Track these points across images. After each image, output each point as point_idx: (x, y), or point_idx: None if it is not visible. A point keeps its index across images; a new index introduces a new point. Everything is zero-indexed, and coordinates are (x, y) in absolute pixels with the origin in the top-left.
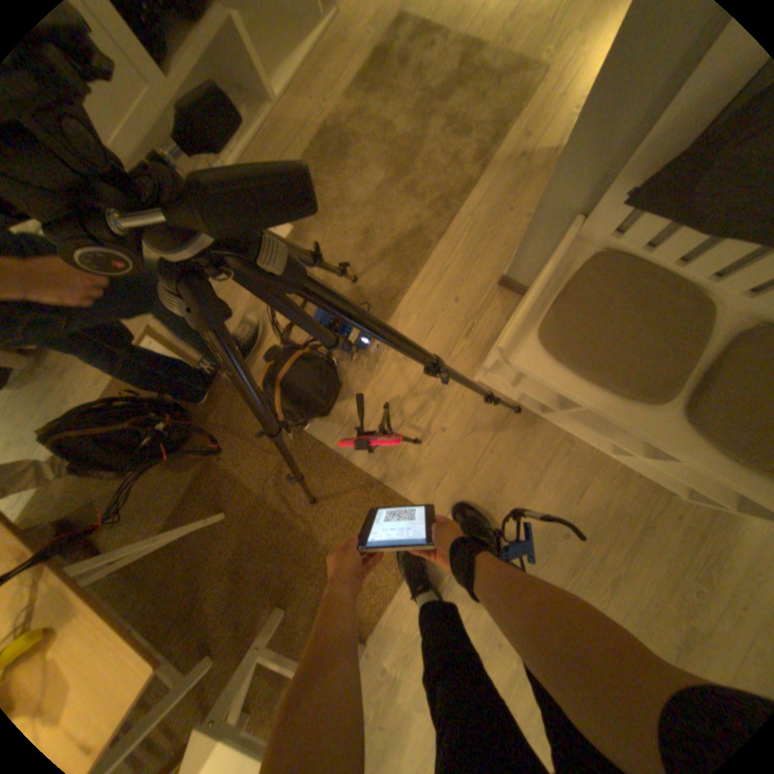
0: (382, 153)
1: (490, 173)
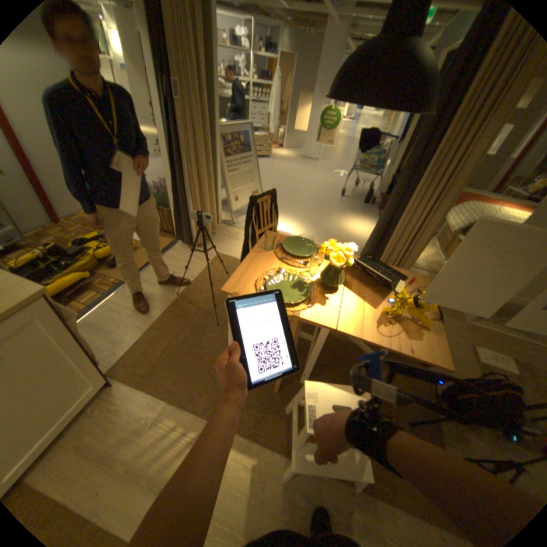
0: None
1: None
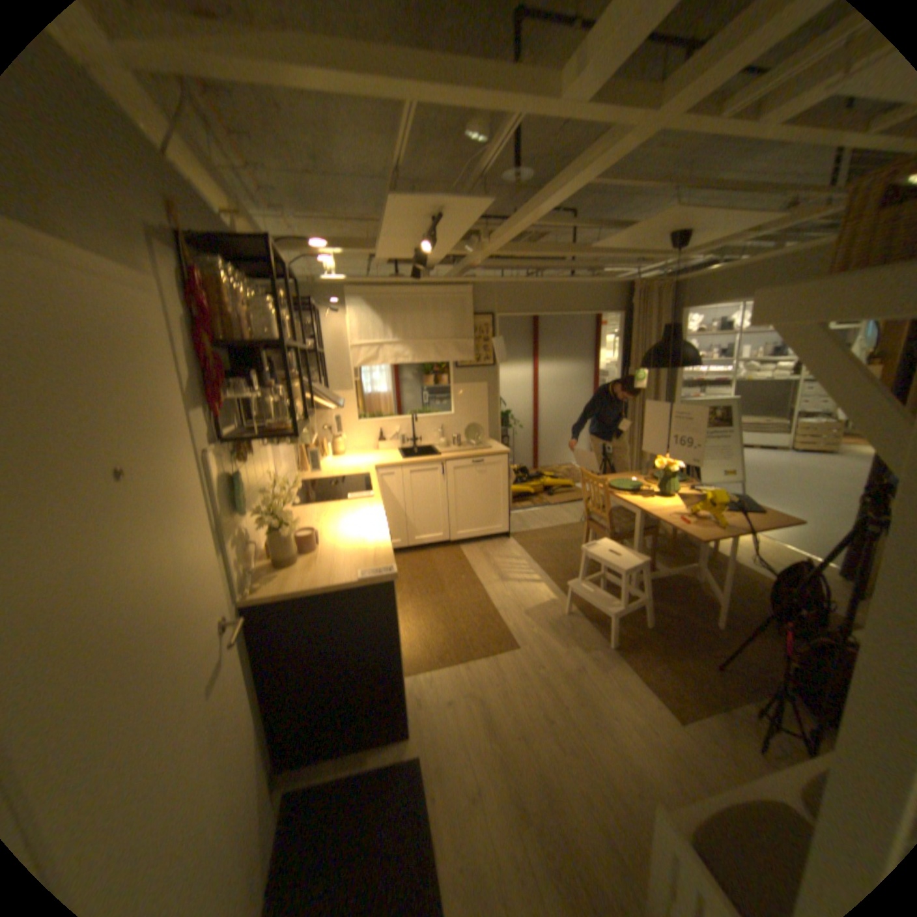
0: None
1: None
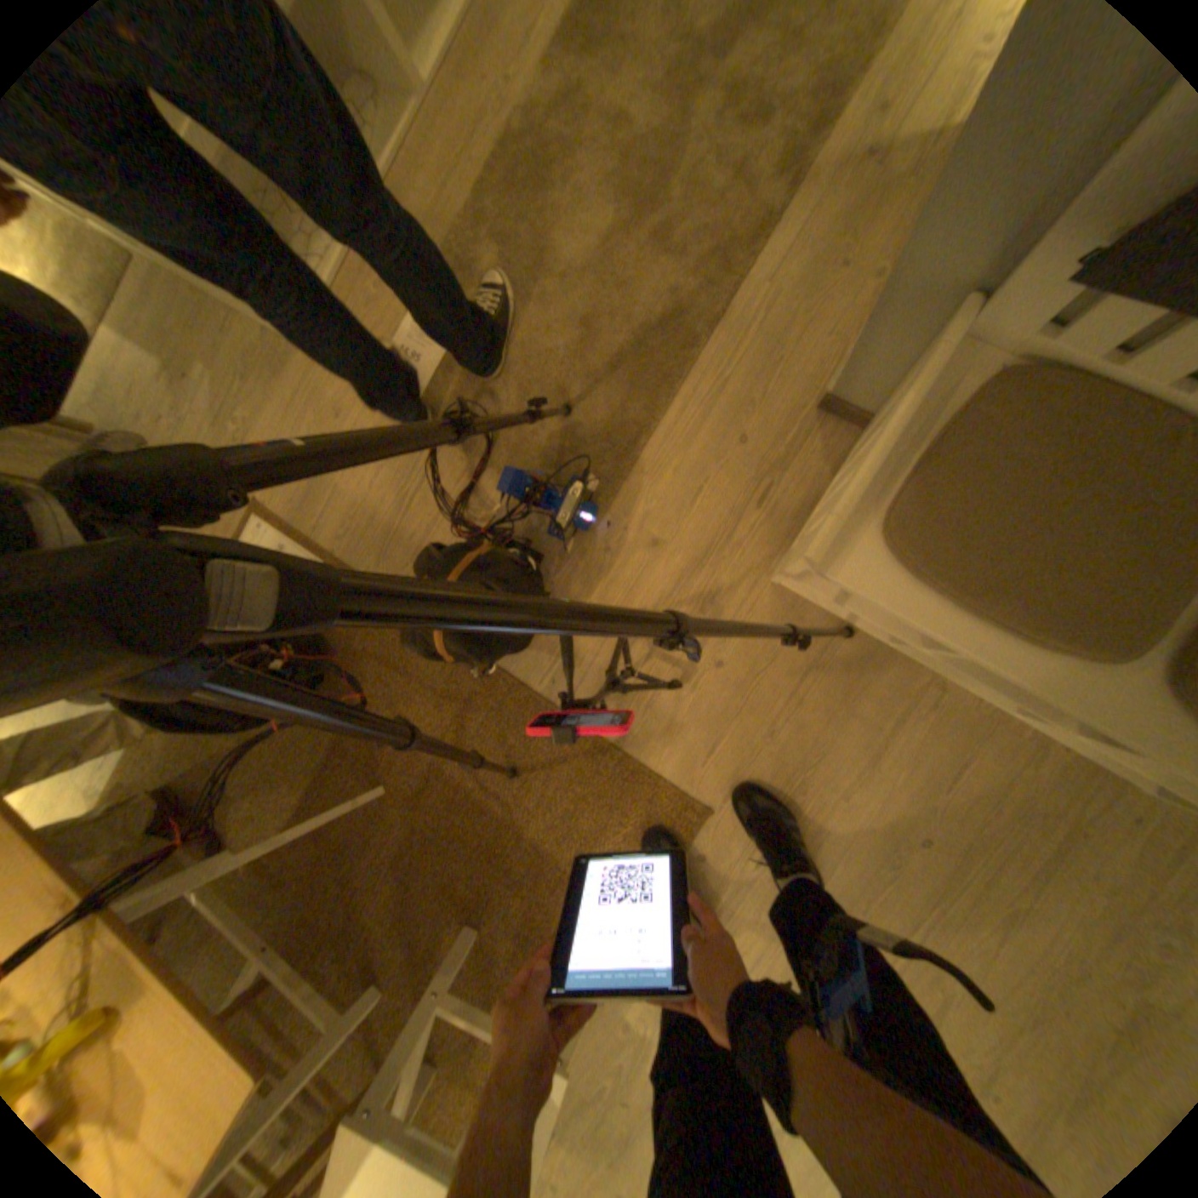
0: (609, 173)
1: (808, 195)
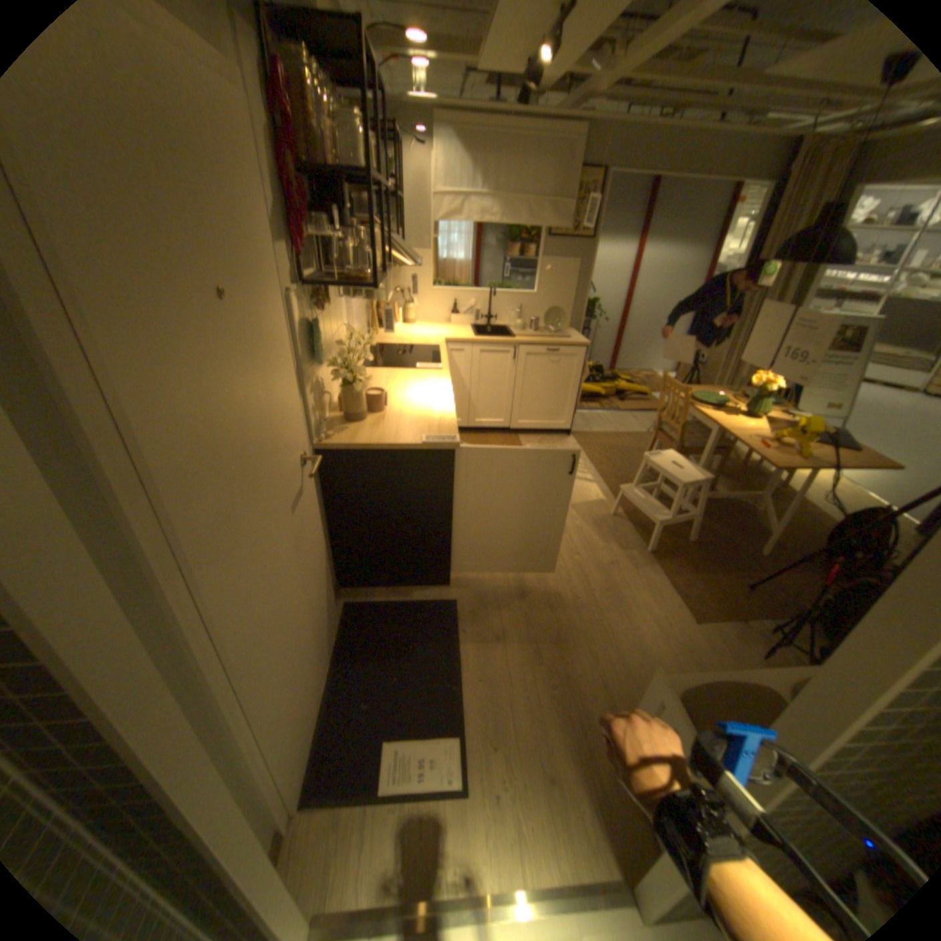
0: None
1: None
